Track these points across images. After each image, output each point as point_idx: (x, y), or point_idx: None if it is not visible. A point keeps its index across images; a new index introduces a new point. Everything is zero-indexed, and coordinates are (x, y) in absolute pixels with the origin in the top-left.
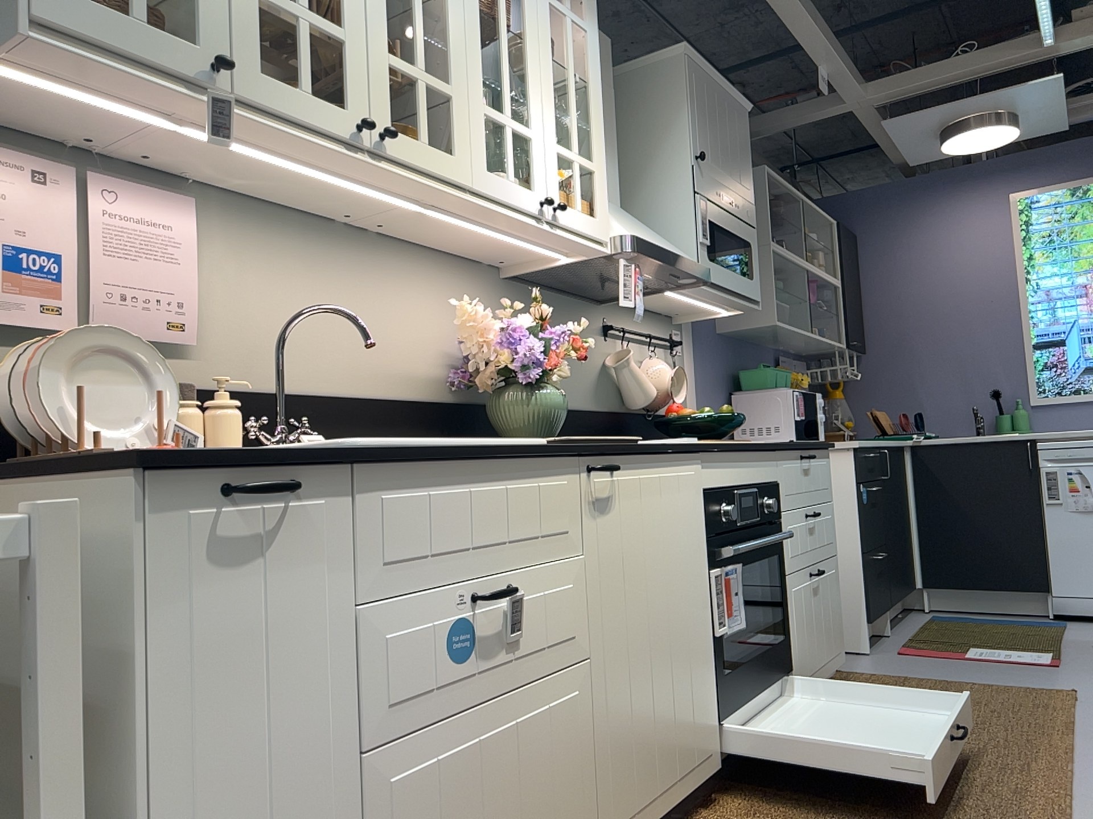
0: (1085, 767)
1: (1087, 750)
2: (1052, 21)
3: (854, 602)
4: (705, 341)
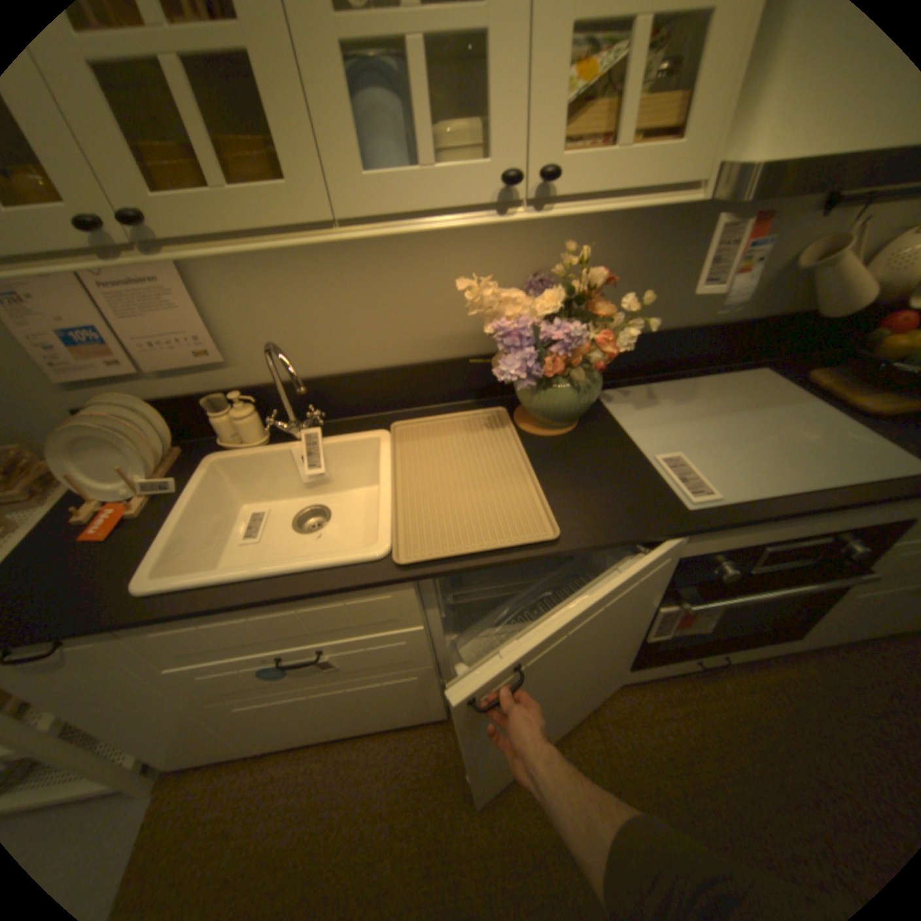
0: None
1: None
2: None
3: None
4: None
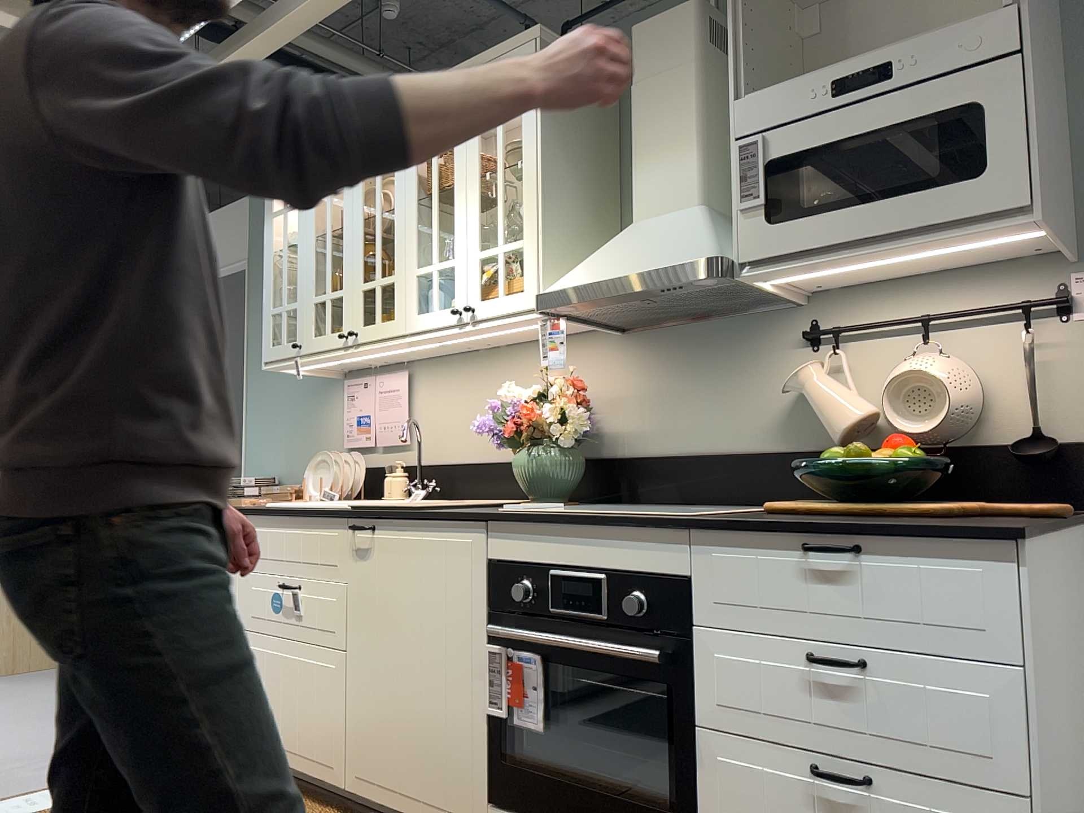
0: None
1: None
2: None
3: None
4: None
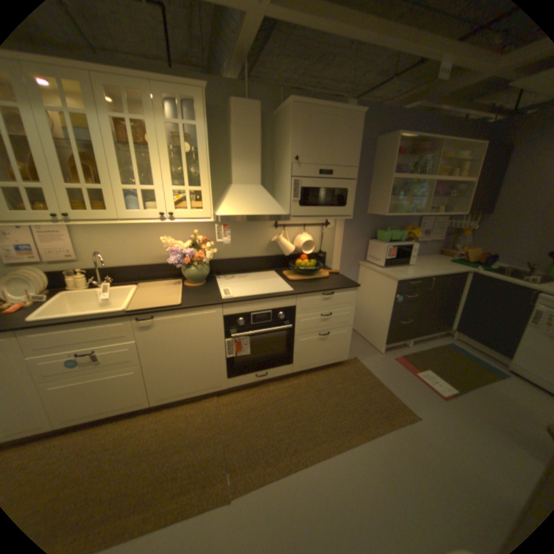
0: (340, 458)
1: (358, 452)
2: None
3: (383, 335)
4: (353, 219)
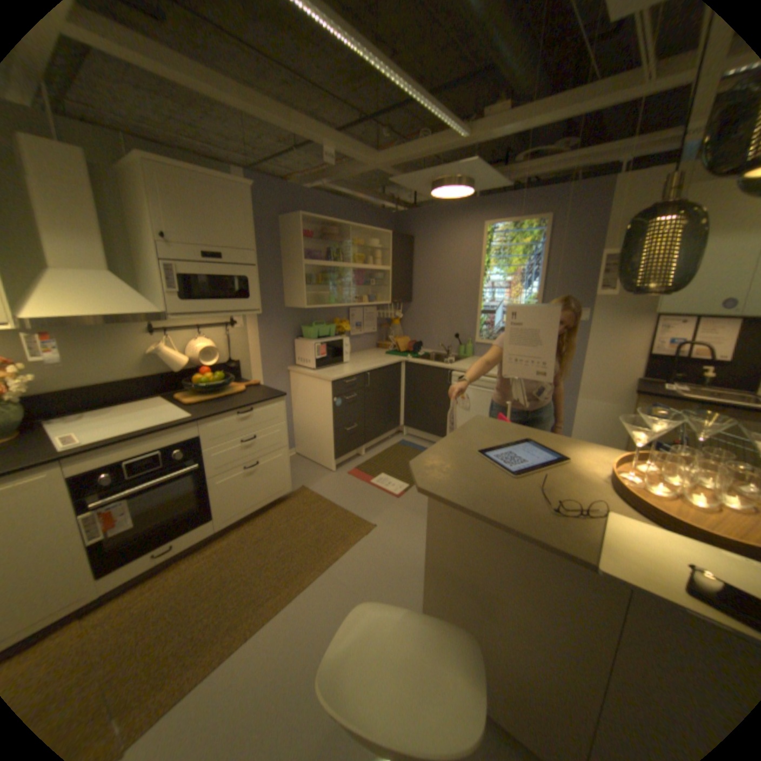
0: (290, 608)
1: (311, 590)
2: (456, 119)
3: (330, 450)
4: (268, 314)
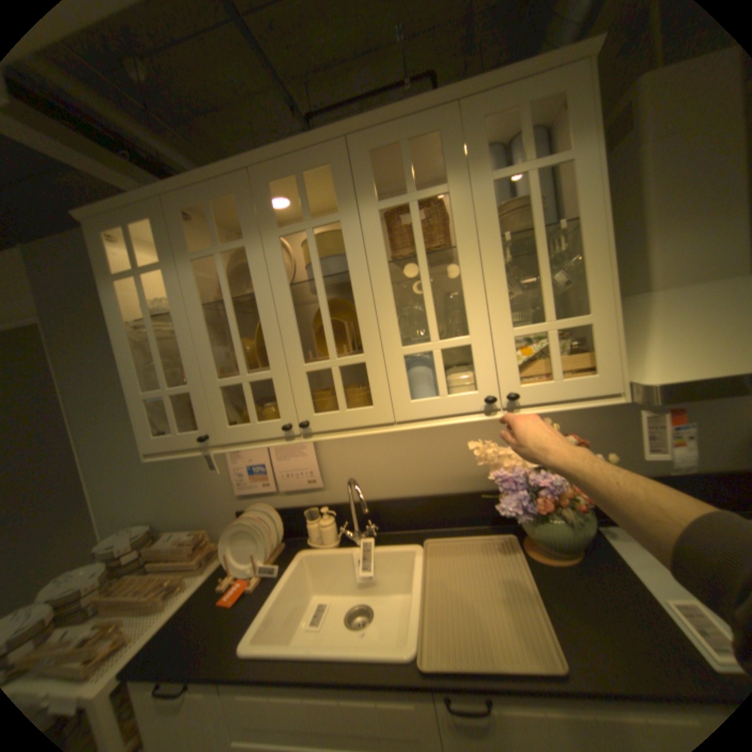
0: None
1: None
2: None
3: None
4: None
